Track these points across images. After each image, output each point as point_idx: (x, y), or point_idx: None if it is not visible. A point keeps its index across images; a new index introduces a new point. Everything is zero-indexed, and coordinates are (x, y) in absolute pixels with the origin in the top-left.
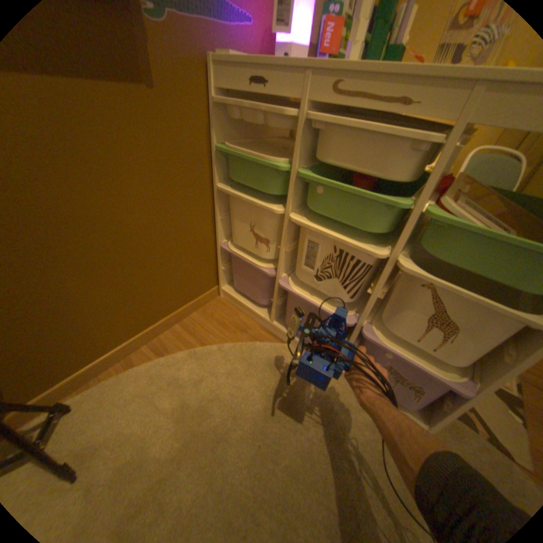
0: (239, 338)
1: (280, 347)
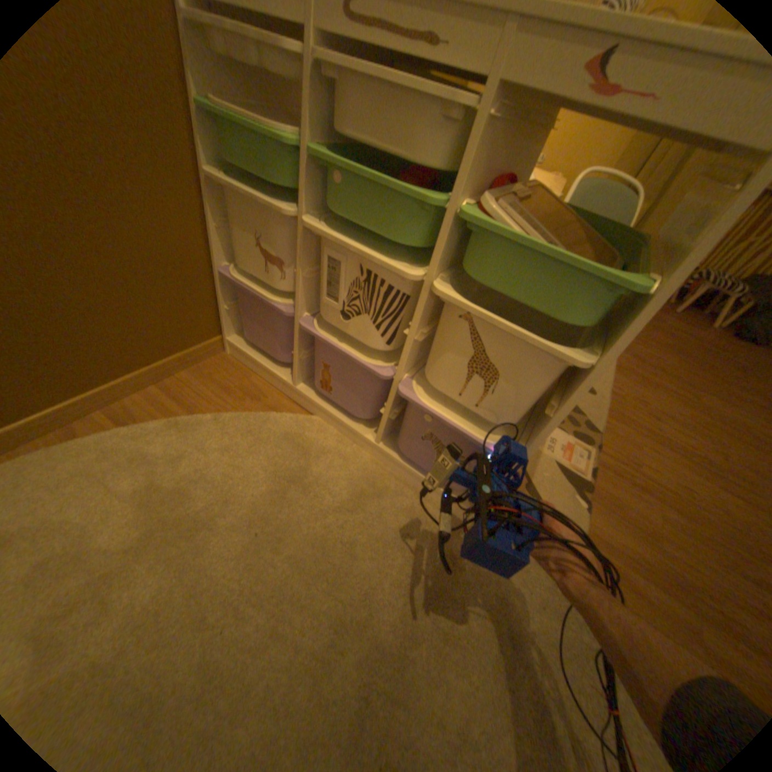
0: (248, 407)
1: (304, 420)
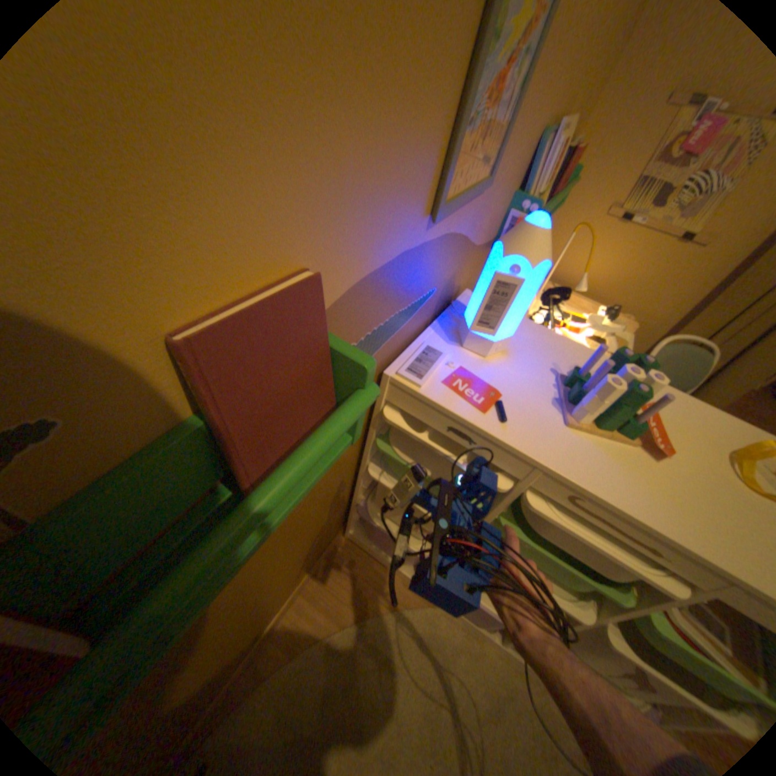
0: (381, 607)
1: (432, 617)
